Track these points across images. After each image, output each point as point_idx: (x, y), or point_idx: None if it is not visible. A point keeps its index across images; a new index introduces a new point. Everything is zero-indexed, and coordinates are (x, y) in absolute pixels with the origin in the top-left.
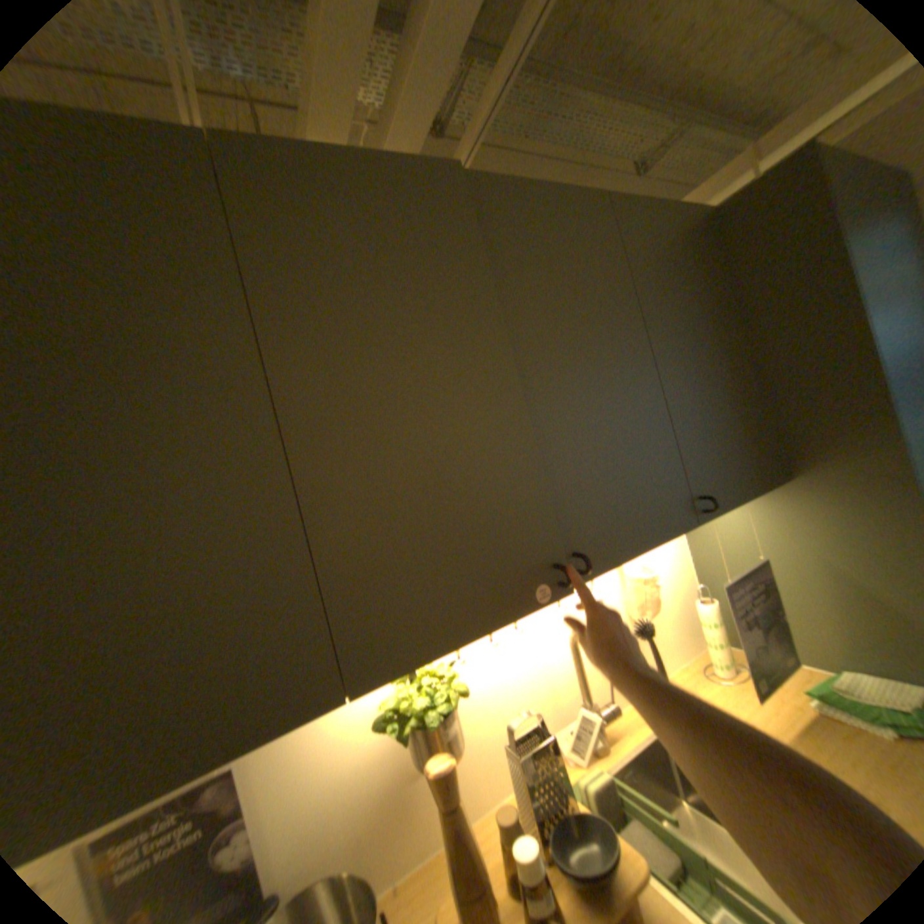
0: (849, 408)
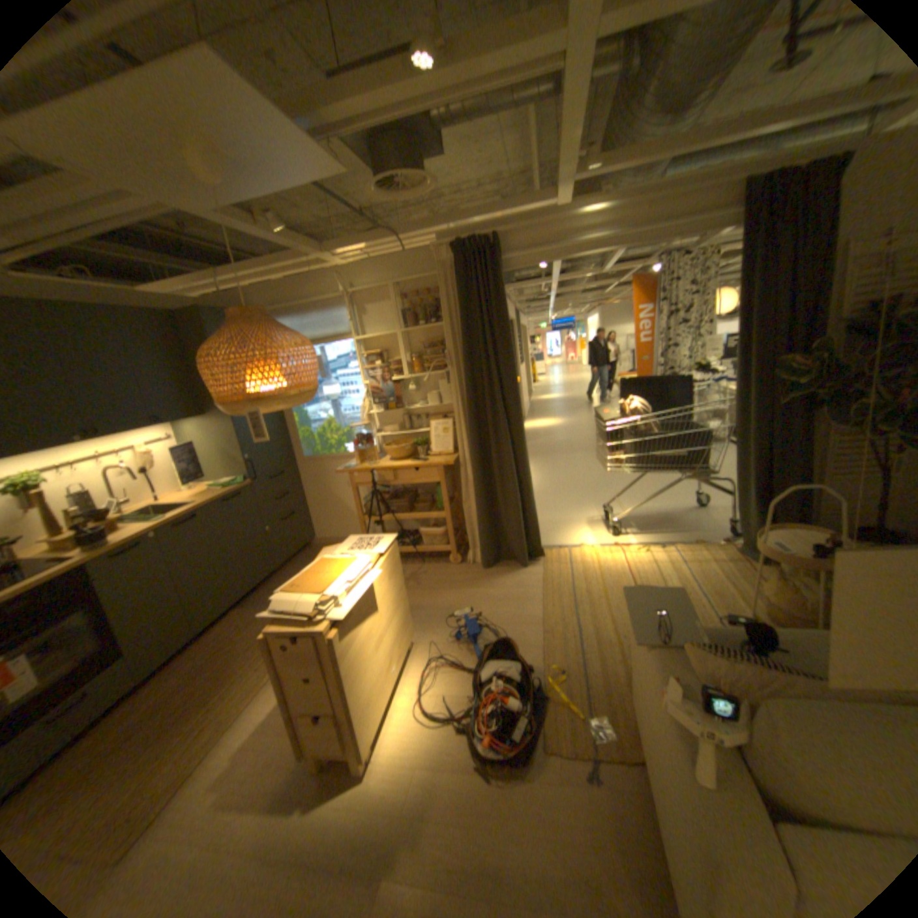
0: None
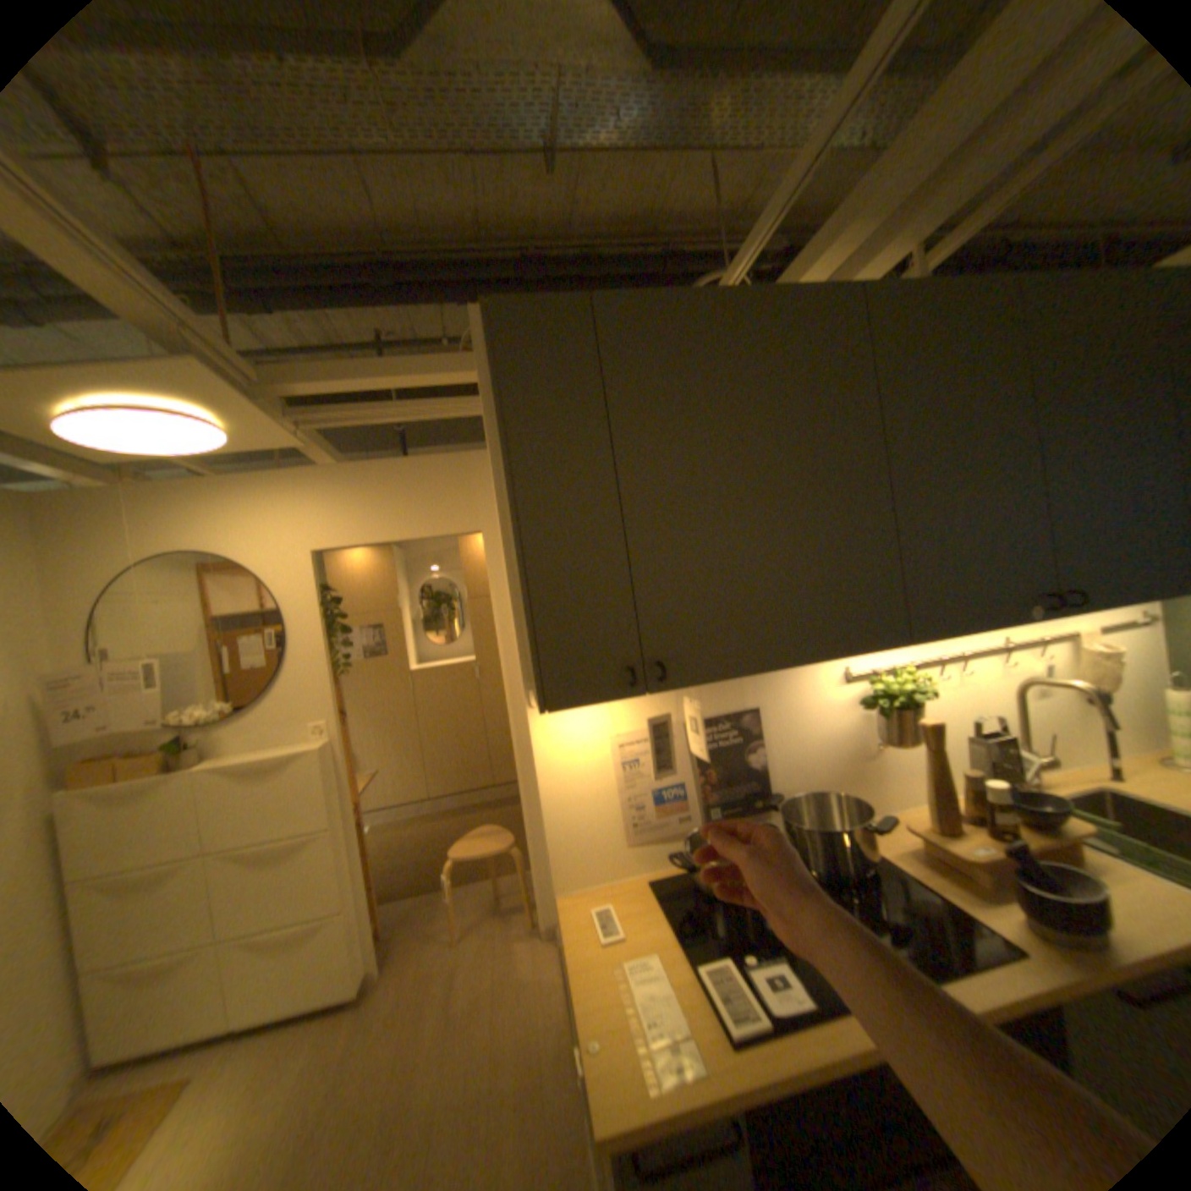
0: None
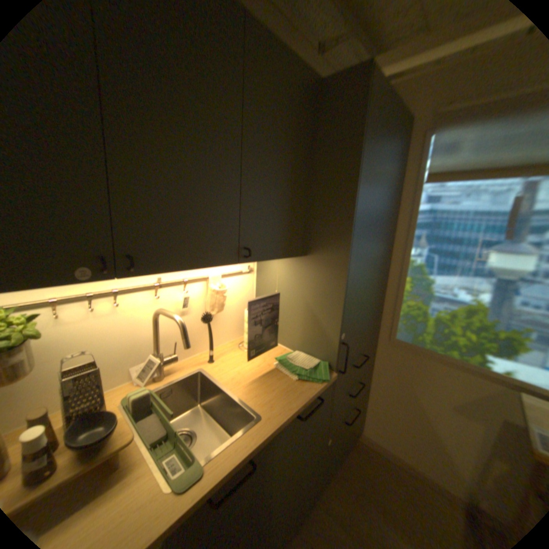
0: (337, 224)
